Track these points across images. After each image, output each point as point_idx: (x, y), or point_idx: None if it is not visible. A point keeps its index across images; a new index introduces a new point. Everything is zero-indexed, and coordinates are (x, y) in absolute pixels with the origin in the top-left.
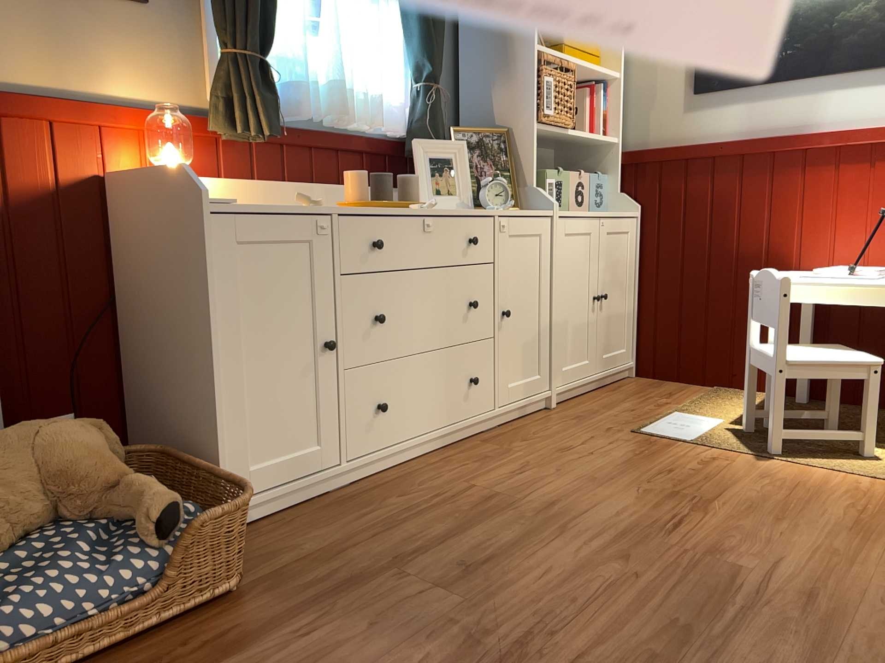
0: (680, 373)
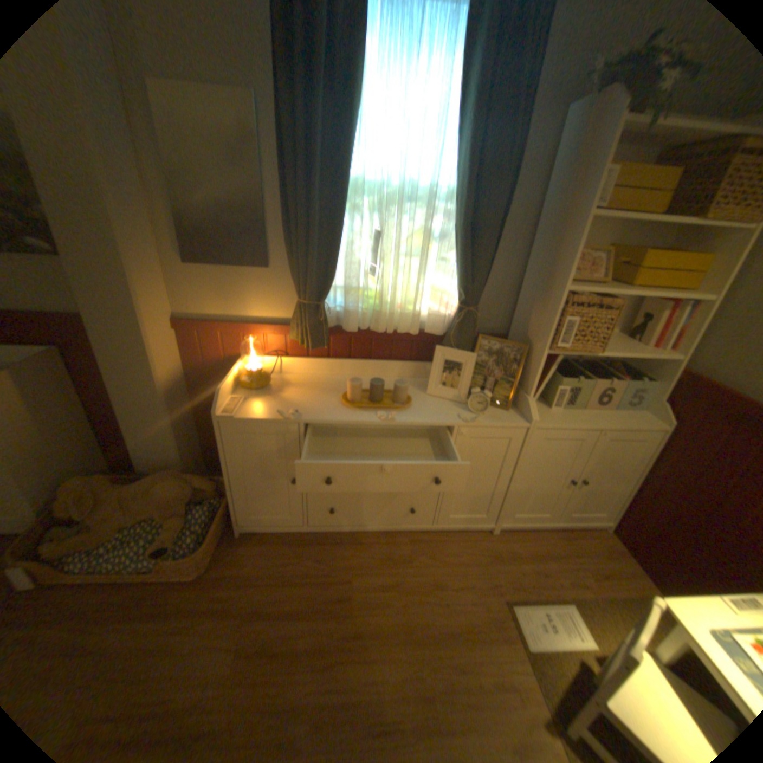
0: (644, 564)
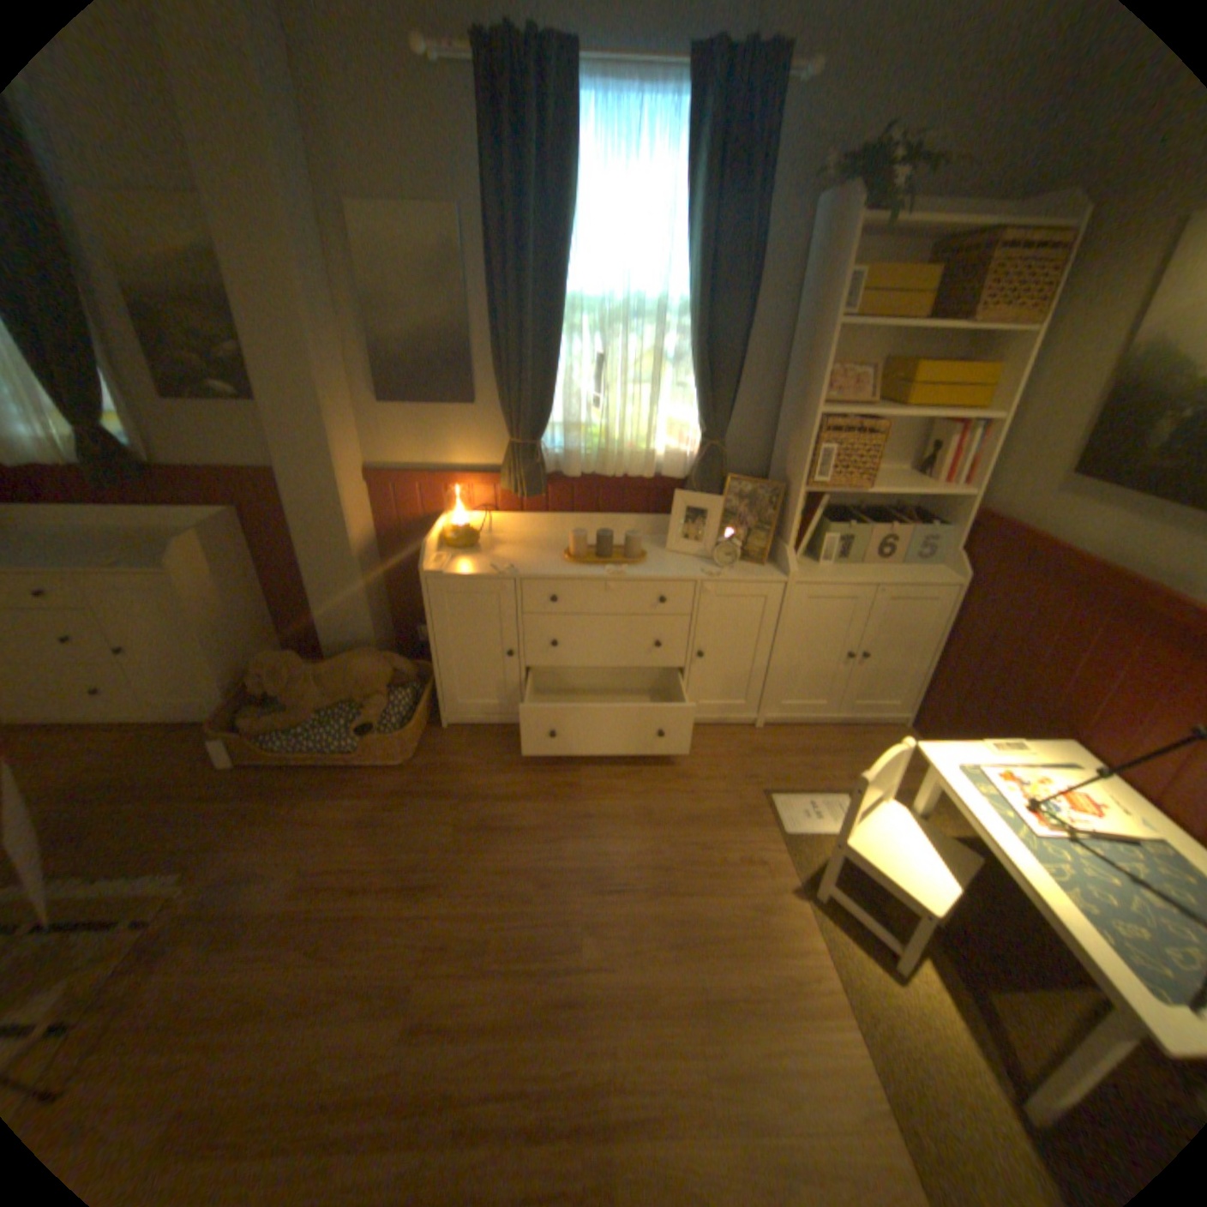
0: None
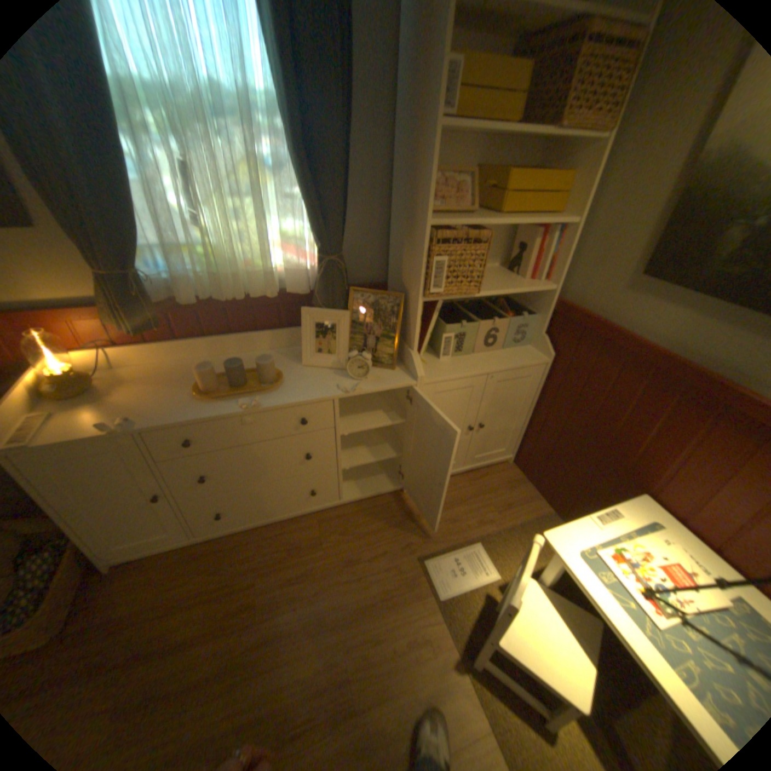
0: (538, 487)
